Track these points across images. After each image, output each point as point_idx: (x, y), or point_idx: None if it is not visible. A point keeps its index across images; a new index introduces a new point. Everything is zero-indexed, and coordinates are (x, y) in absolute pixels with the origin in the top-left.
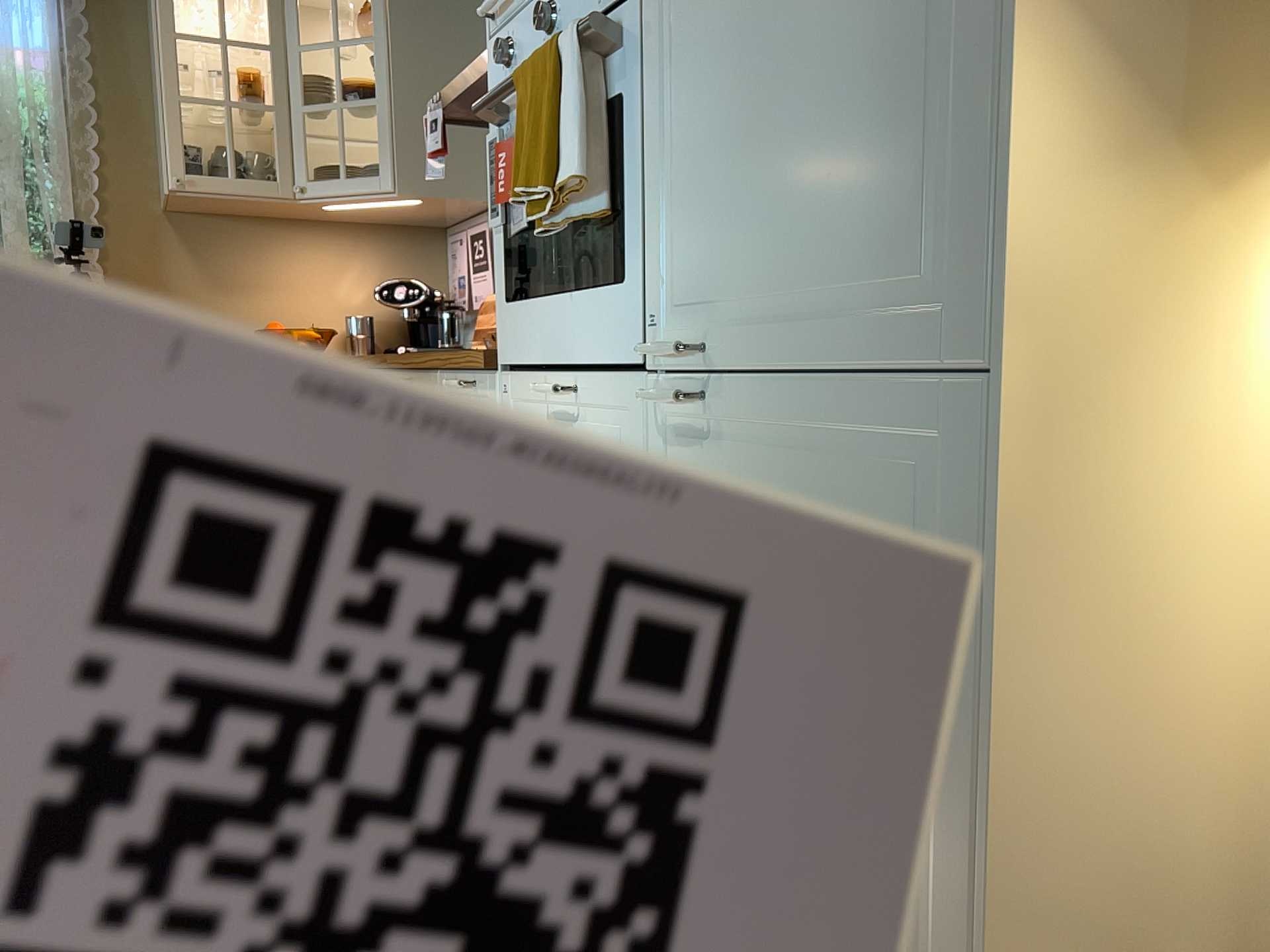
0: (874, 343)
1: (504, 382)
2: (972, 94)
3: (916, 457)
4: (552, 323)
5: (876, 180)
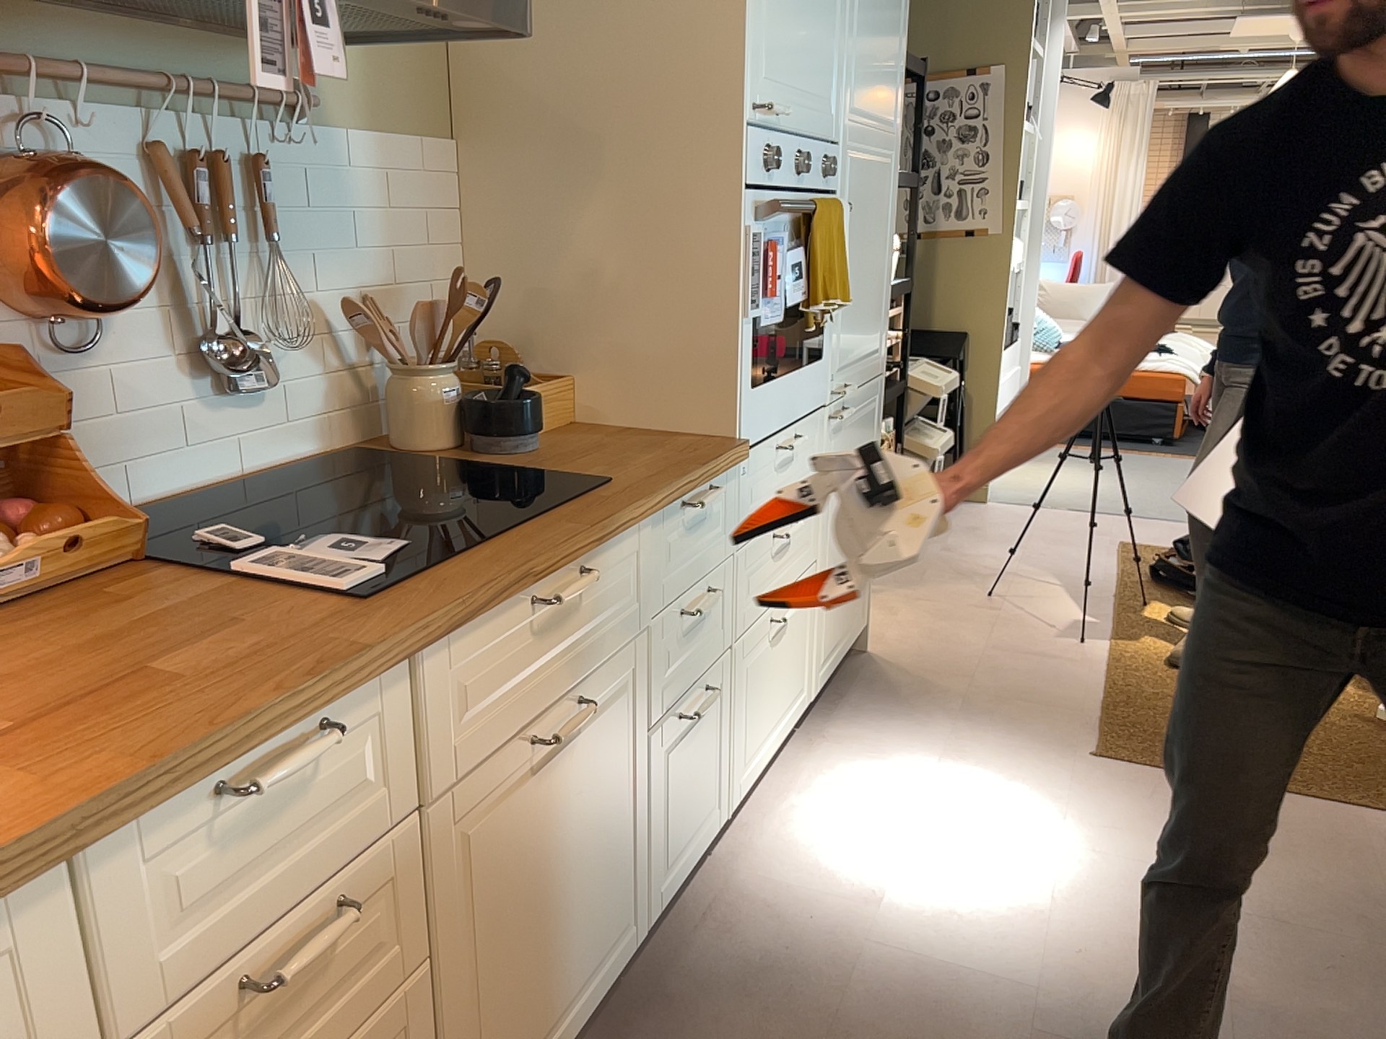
0: (872, 369)
1: (740, 465)
2: (885, 294)
3: (874, 402)
4: (785, 394)
5: (875, 315)
